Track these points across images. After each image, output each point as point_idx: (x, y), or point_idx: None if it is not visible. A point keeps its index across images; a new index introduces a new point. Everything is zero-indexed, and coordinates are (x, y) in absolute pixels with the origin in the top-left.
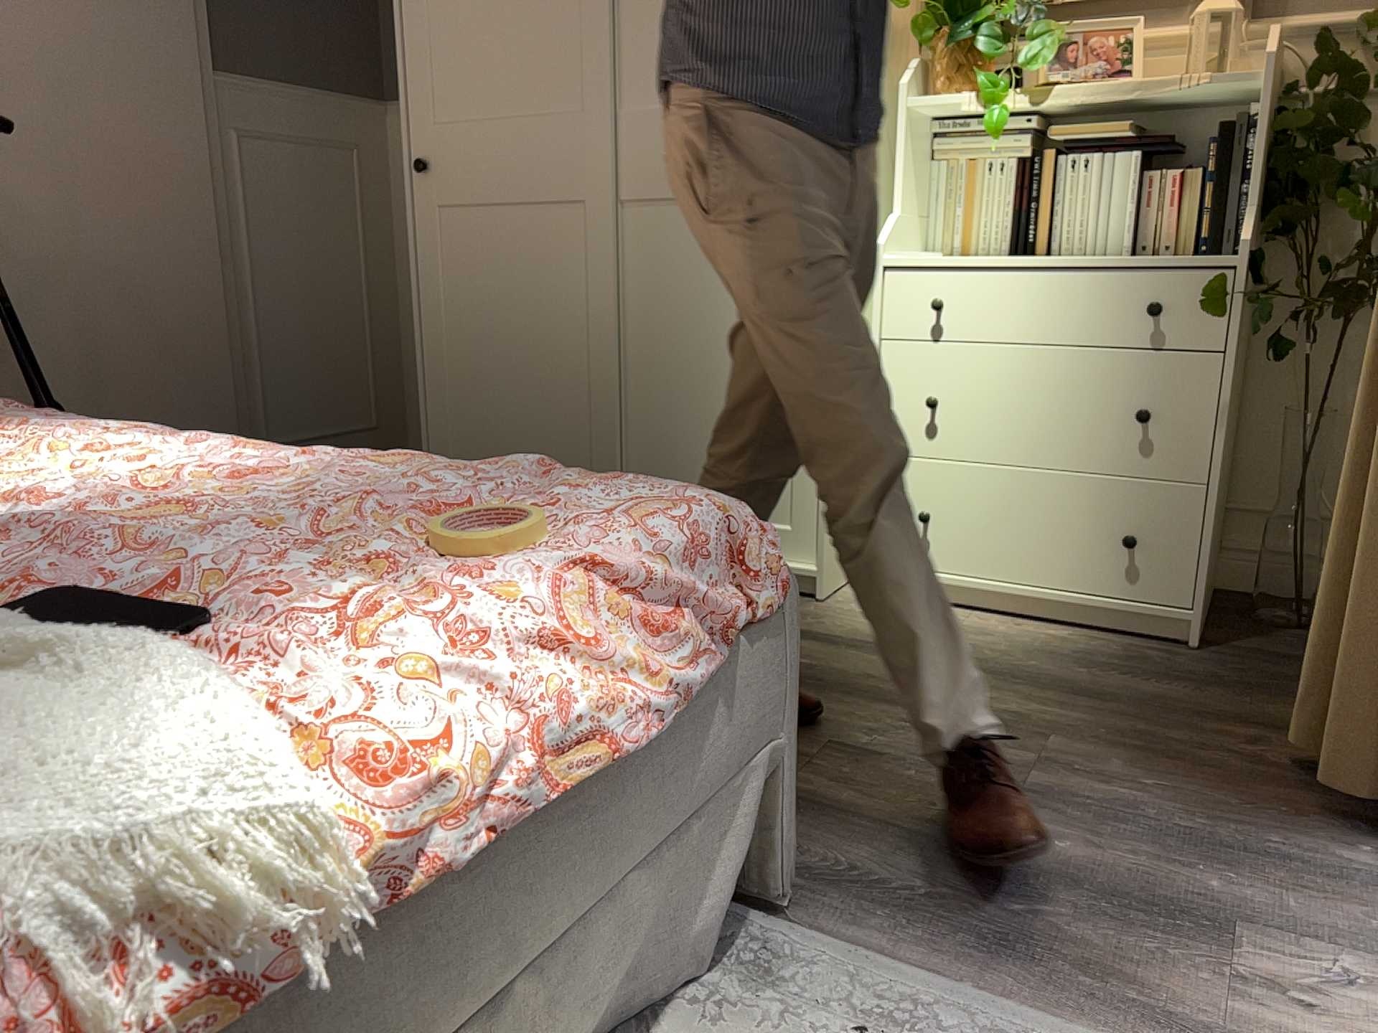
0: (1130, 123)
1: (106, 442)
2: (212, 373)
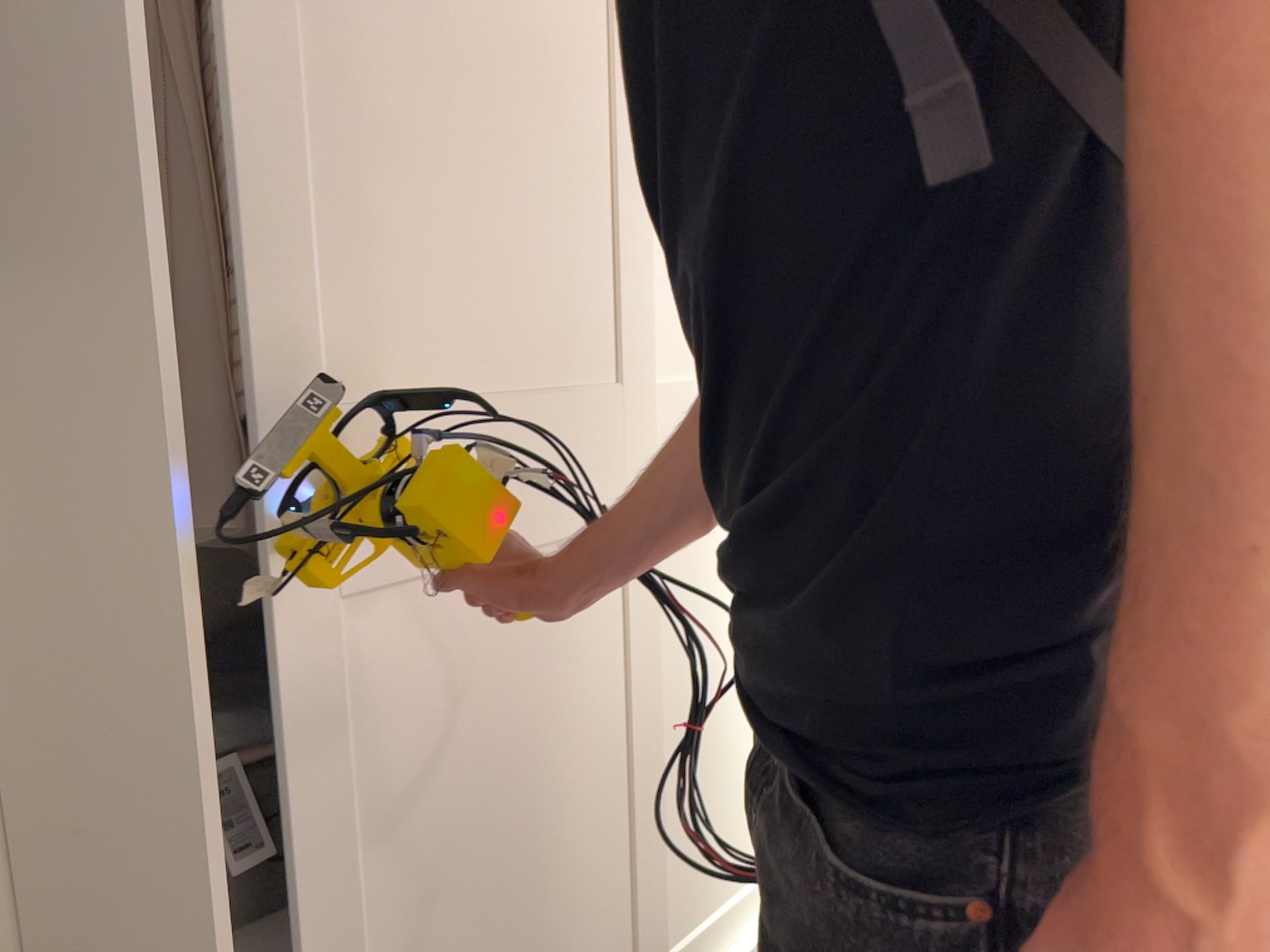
0: None
1: None
2: None
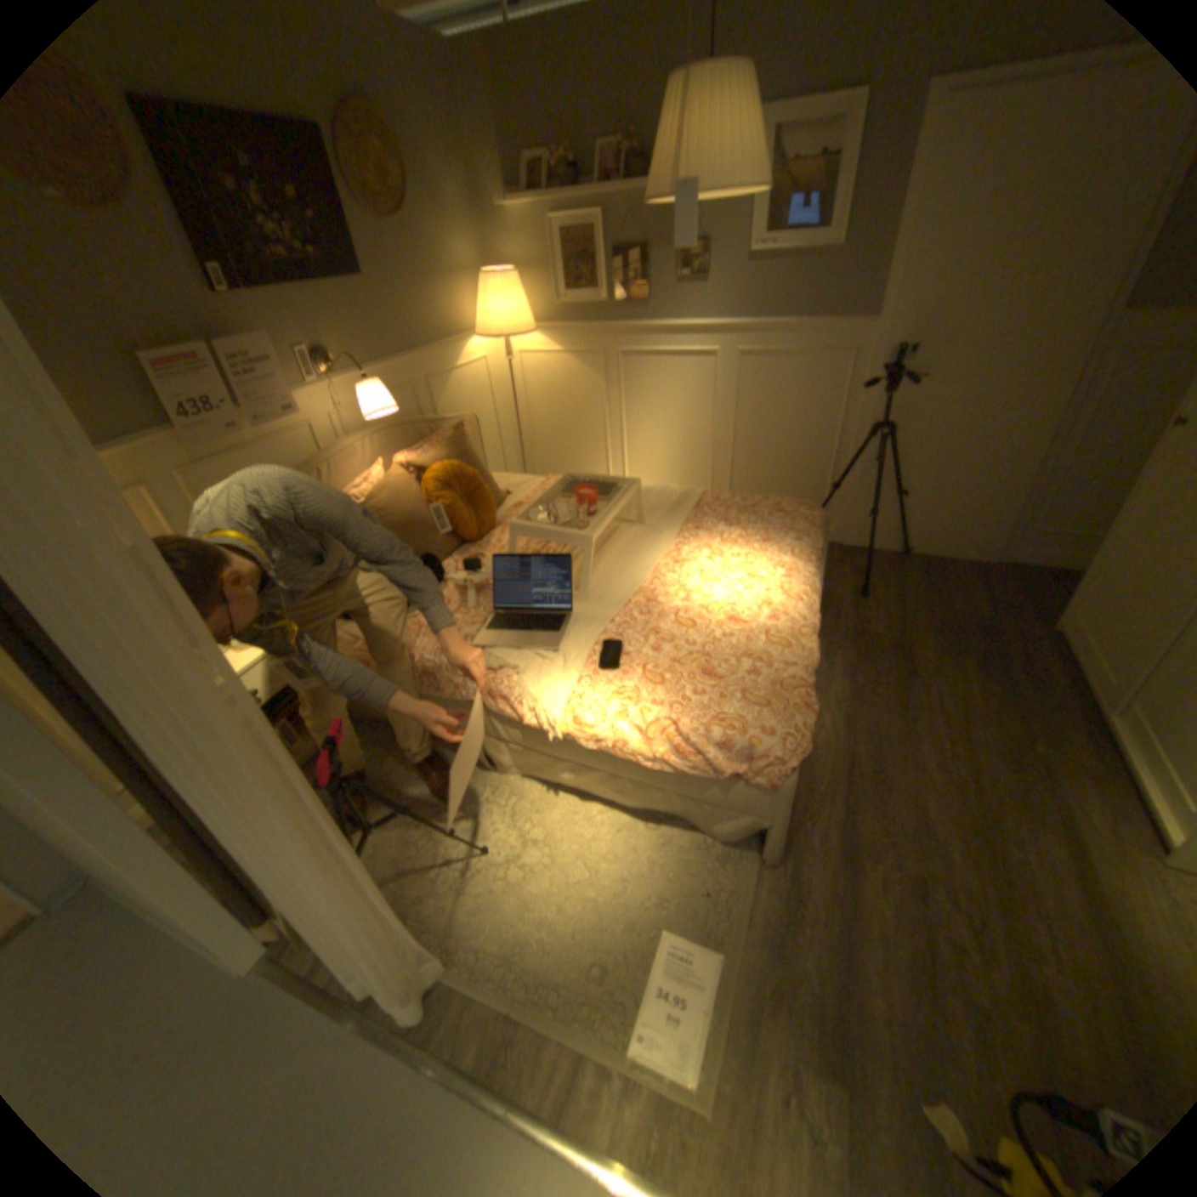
0: None
1: (780, 565)
2: (1012, 488)
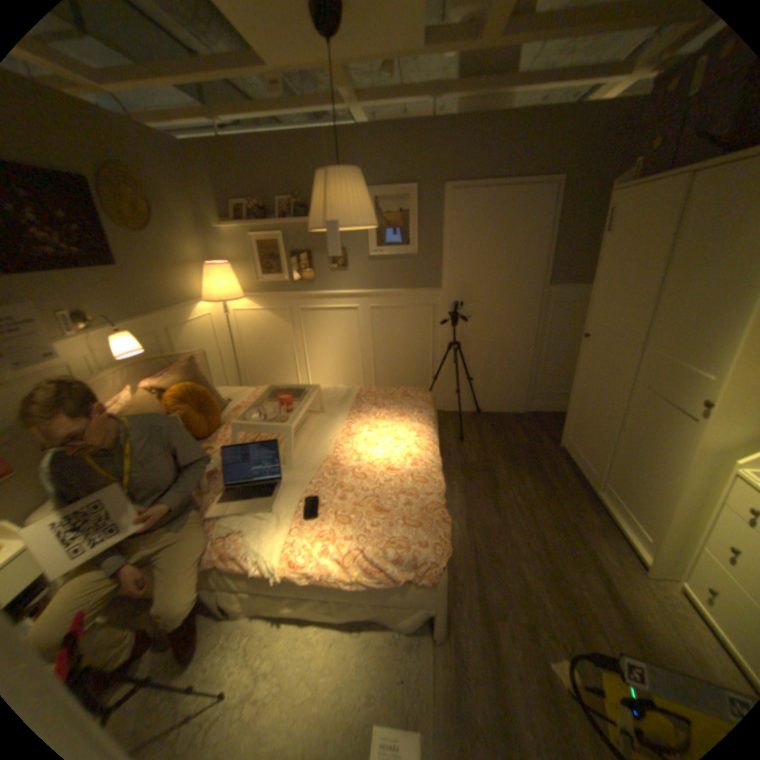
0: None
1: (411, 429)
2: (521, 372)
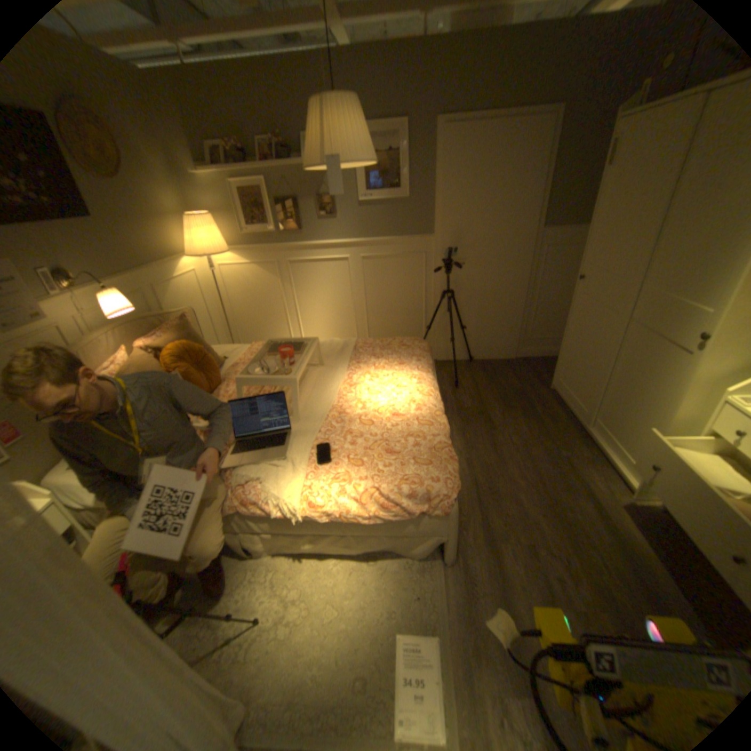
0: None
1: (412, 377)
2: (513, 318)
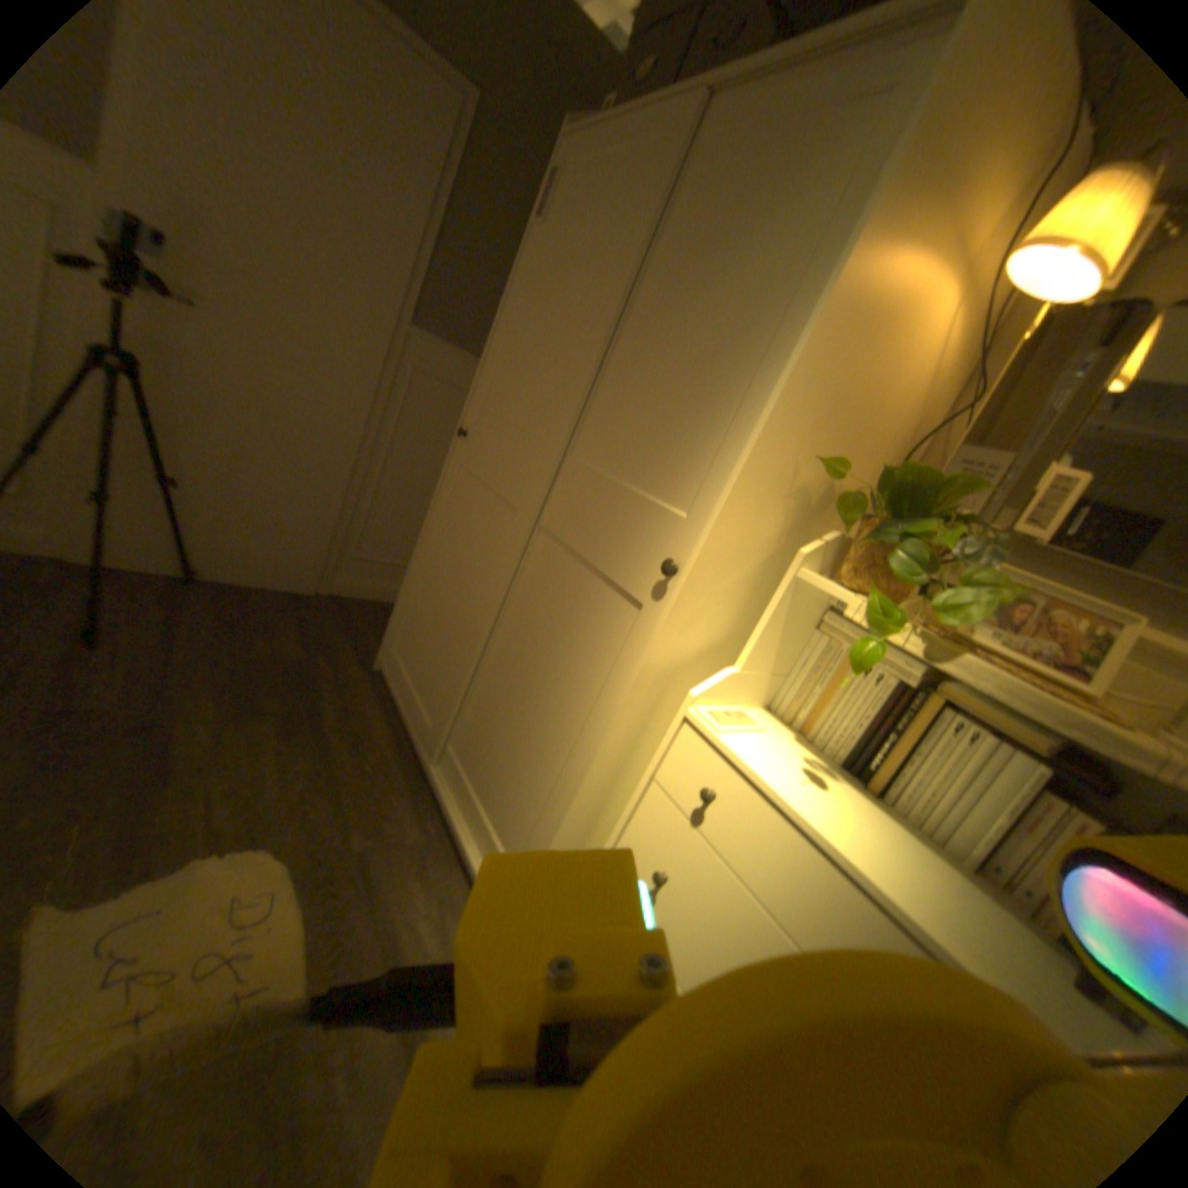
0: (1053, 737)
1: None
2: (322, 502)
